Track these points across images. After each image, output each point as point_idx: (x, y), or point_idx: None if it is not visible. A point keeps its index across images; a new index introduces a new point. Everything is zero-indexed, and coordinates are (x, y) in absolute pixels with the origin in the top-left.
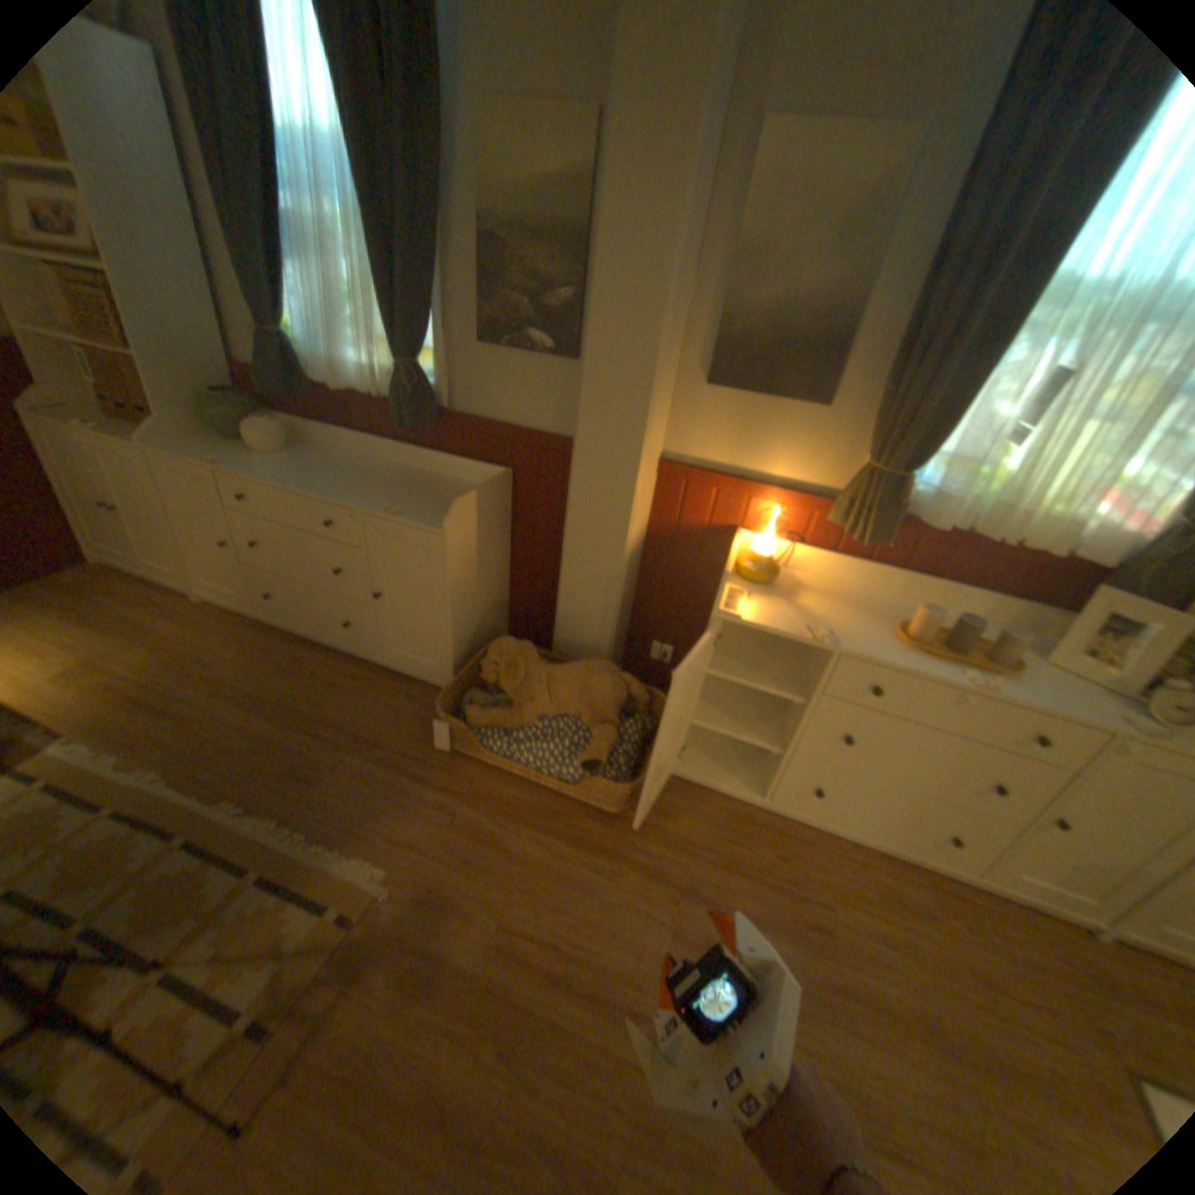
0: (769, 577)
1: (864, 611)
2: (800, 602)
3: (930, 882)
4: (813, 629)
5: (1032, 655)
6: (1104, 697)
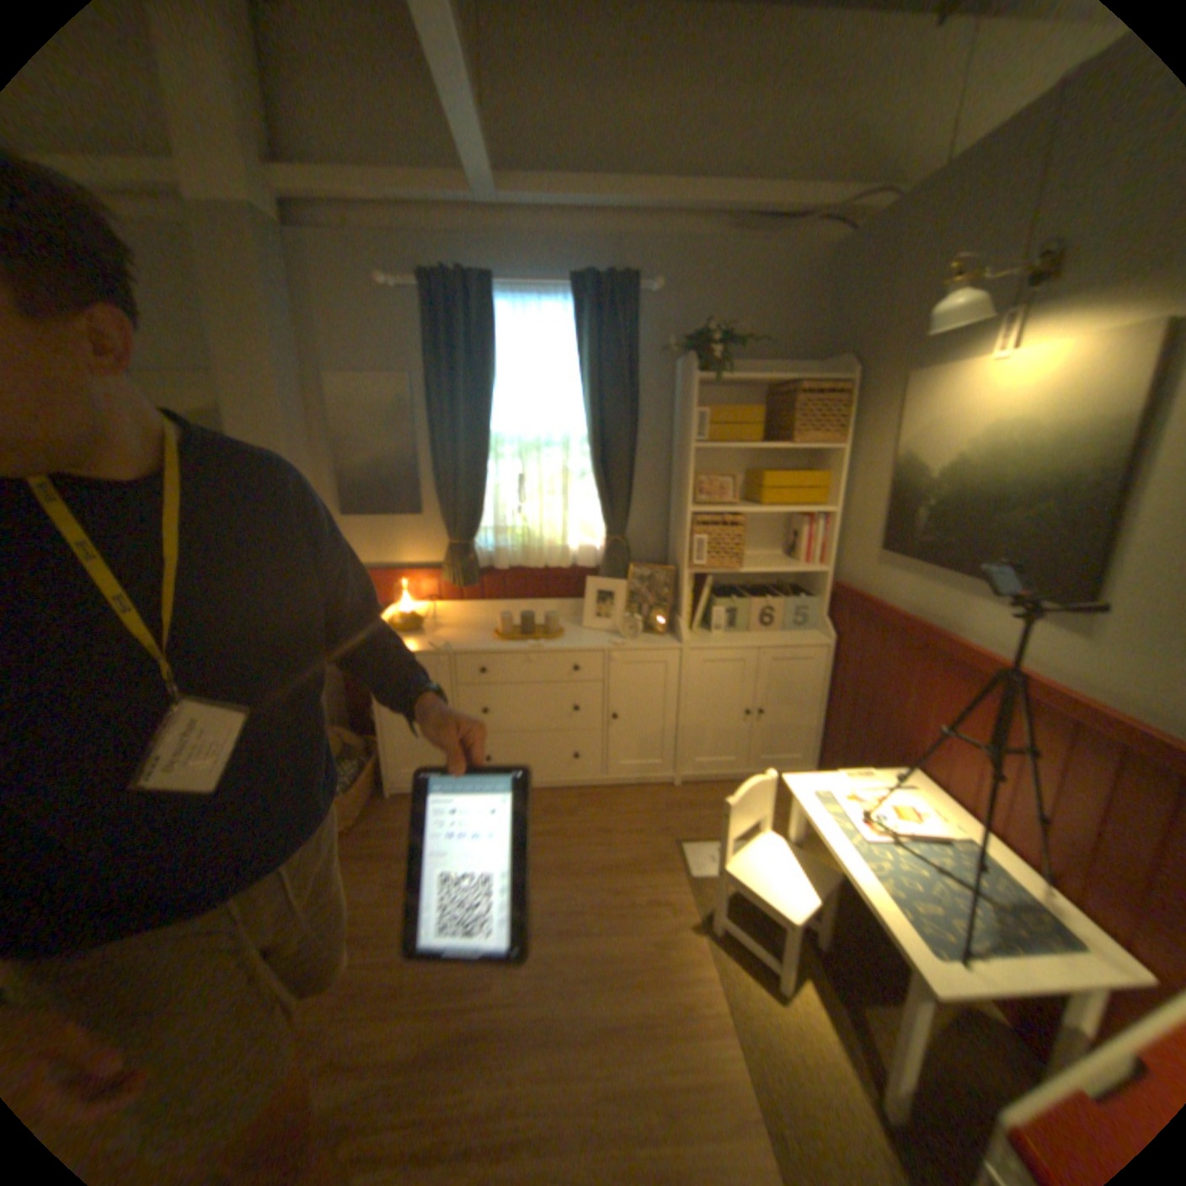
0: (412, 625)
1: (478, 629)
2: (434, 635)
3: (576, 793)
4: (435, 646)
5: (575, 627)
6: (604, 636)
